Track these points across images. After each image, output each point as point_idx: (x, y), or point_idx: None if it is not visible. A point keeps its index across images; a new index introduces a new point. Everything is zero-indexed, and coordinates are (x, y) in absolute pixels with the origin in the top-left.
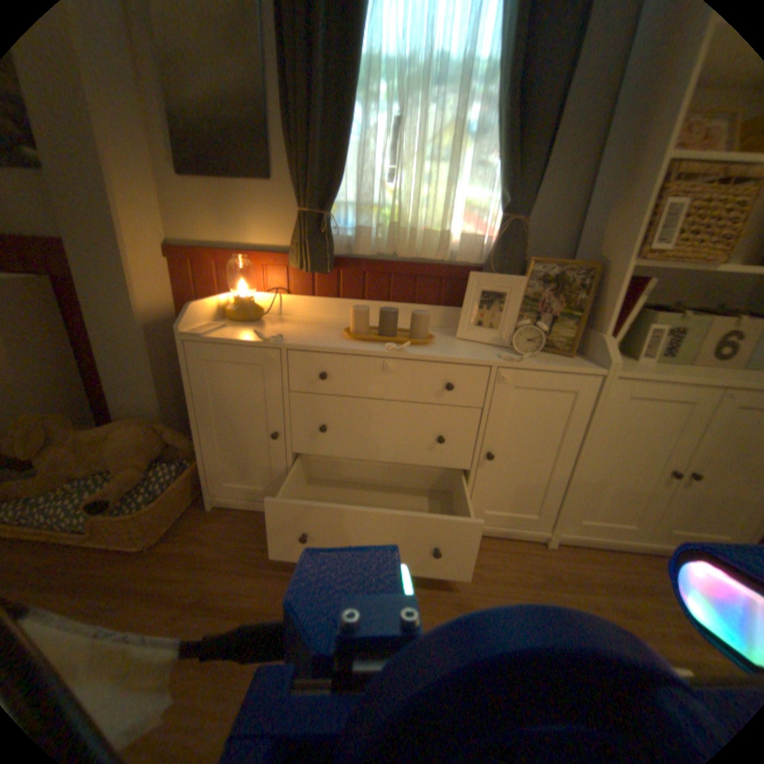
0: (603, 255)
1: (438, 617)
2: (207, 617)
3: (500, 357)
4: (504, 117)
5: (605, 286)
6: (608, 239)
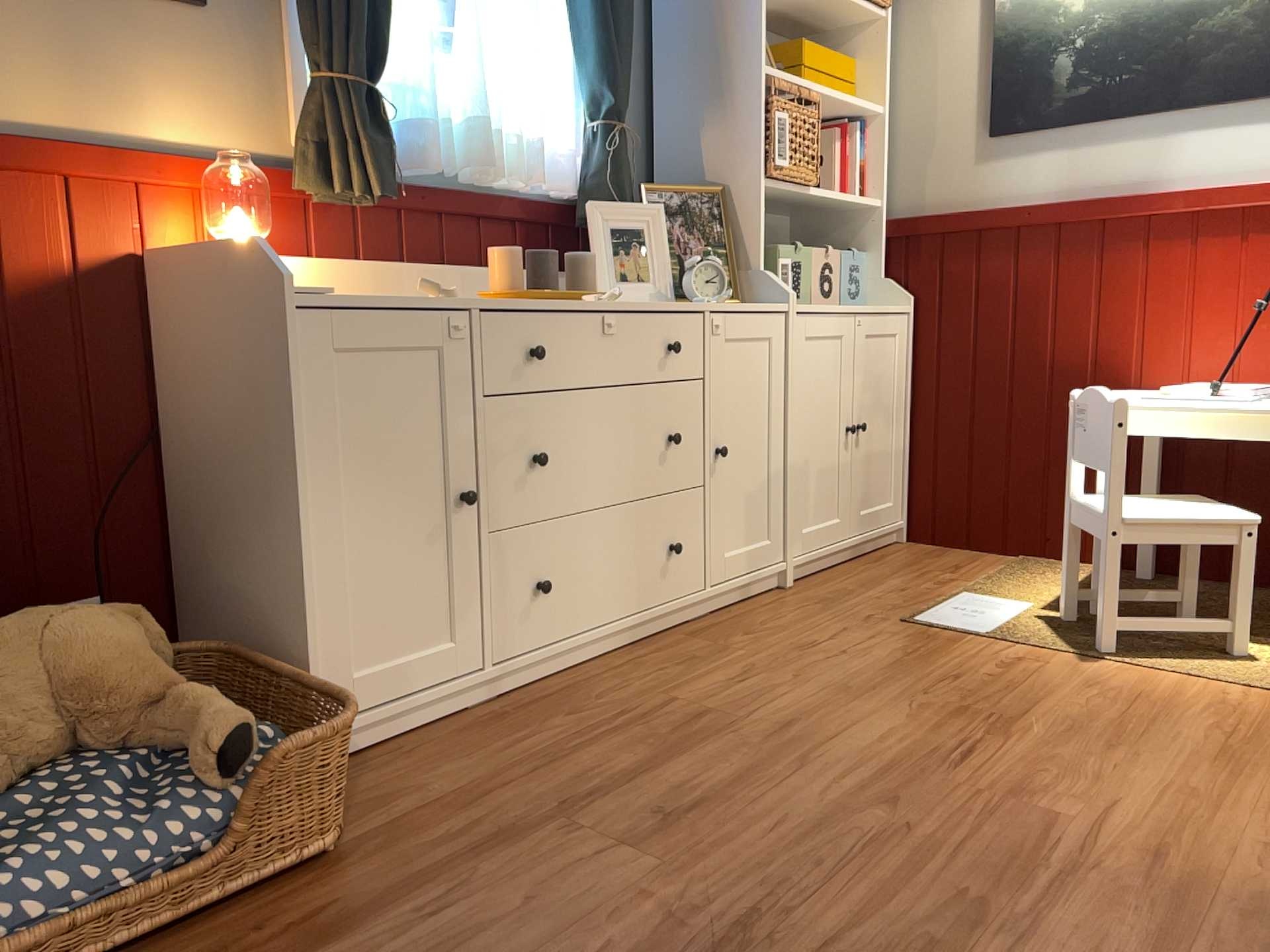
0: (708, 180)
1: (798, 661)
2: (600, 800)
3: (698, 302)
4: None
5: (729, 215)
6: (708, 160)
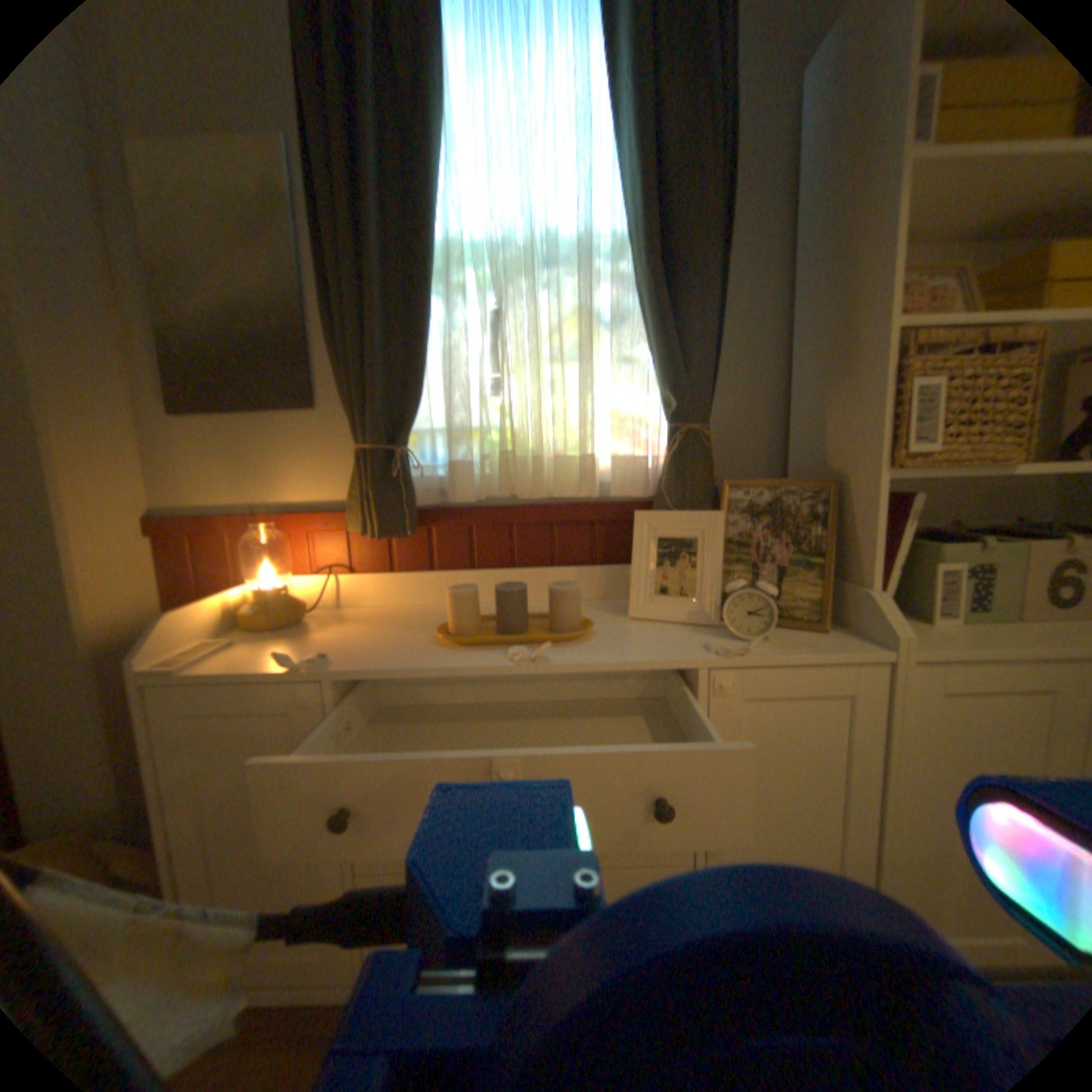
0: (832, 466)
1: None
2: None
3: (709, 650)
4: (646, 298)
5: (848, 512)
6: (833, 444)
